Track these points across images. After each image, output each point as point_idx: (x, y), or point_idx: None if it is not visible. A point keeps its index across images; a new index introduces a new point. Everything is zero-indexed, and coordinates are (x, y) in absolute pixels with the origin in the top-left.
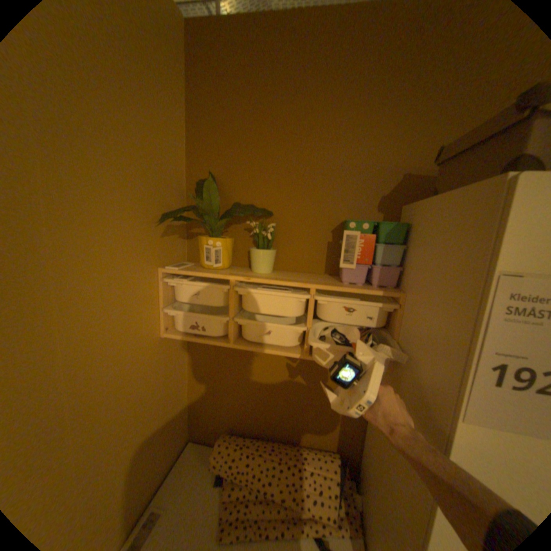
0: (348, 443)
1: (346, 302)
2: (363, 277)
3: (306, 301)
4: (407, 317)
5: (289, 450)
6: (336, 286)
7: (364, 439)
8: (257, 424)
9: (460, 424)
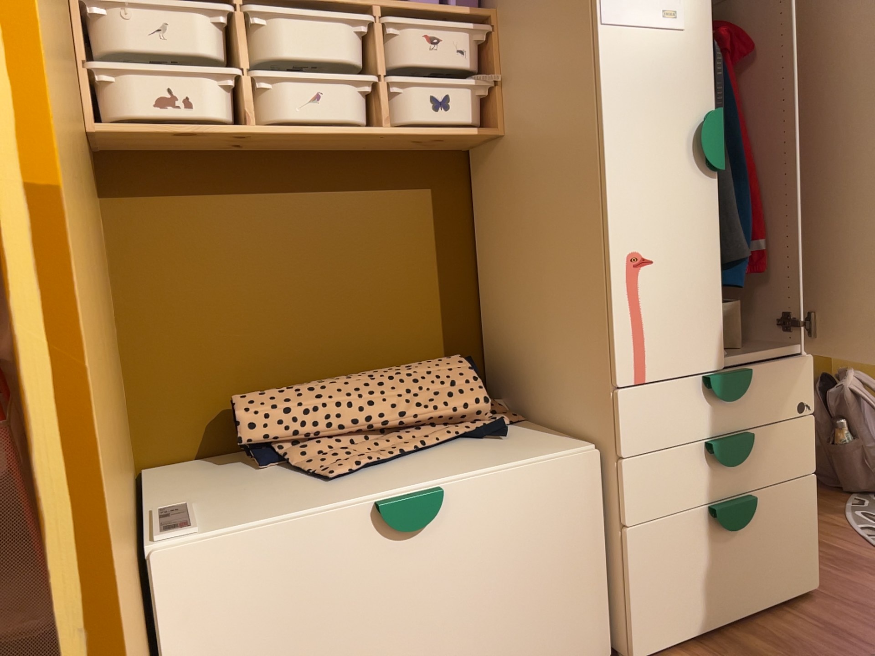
0: (459, 339)
1: (429, 20)
2: (436, 0)
3: (361, 47)
4: (505, 39)
5: (376, 369)
6: (407, 3)
7: (481, 319)
8: (297, 363)
9: (599, 32)
